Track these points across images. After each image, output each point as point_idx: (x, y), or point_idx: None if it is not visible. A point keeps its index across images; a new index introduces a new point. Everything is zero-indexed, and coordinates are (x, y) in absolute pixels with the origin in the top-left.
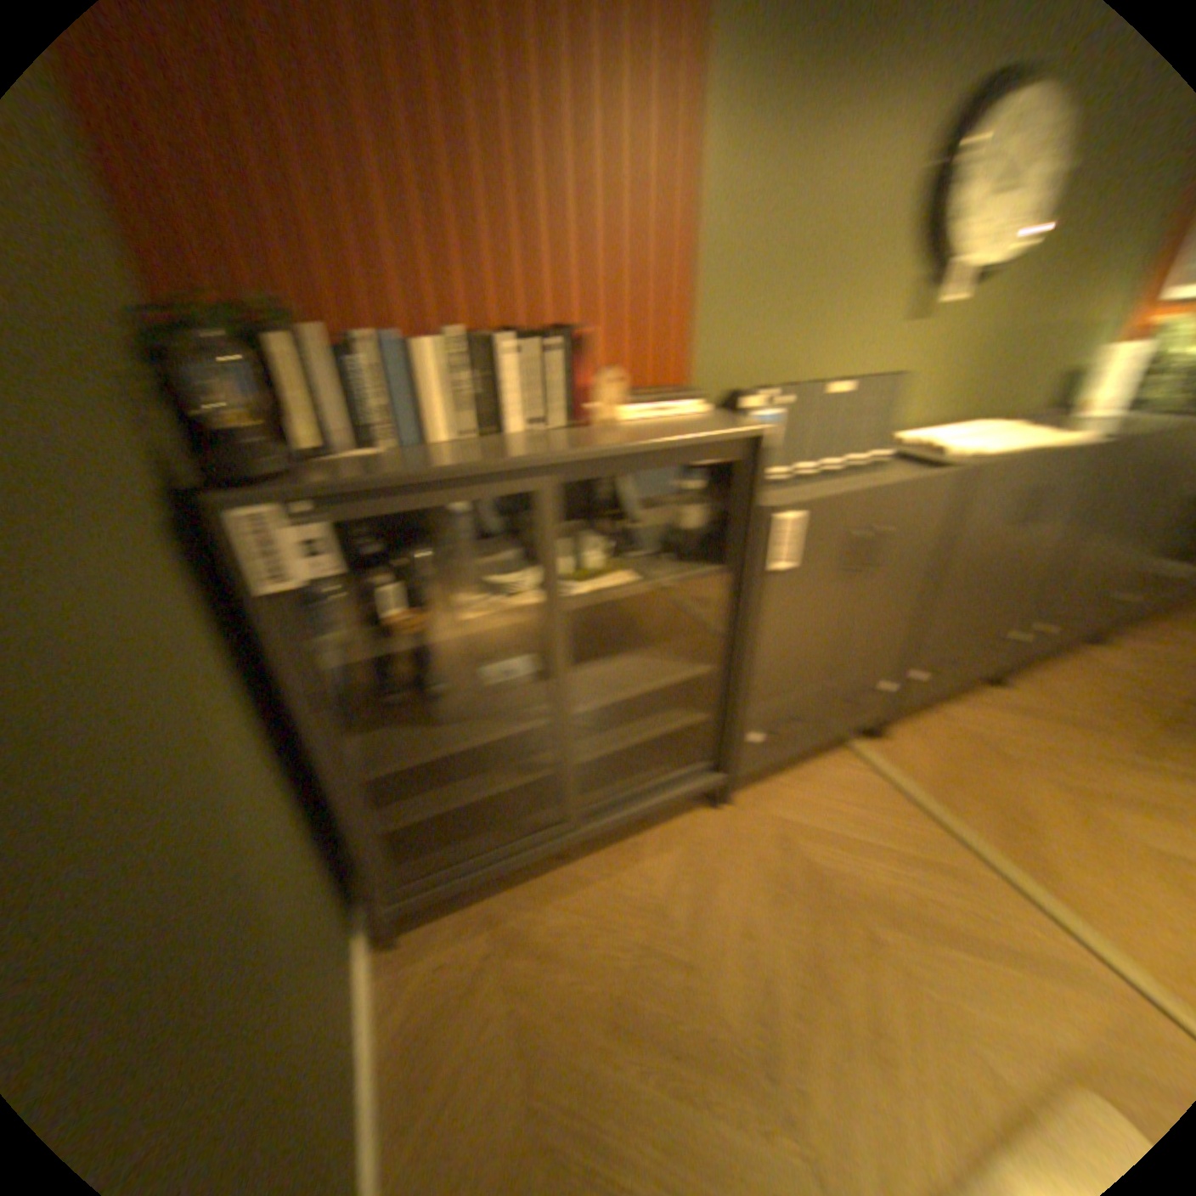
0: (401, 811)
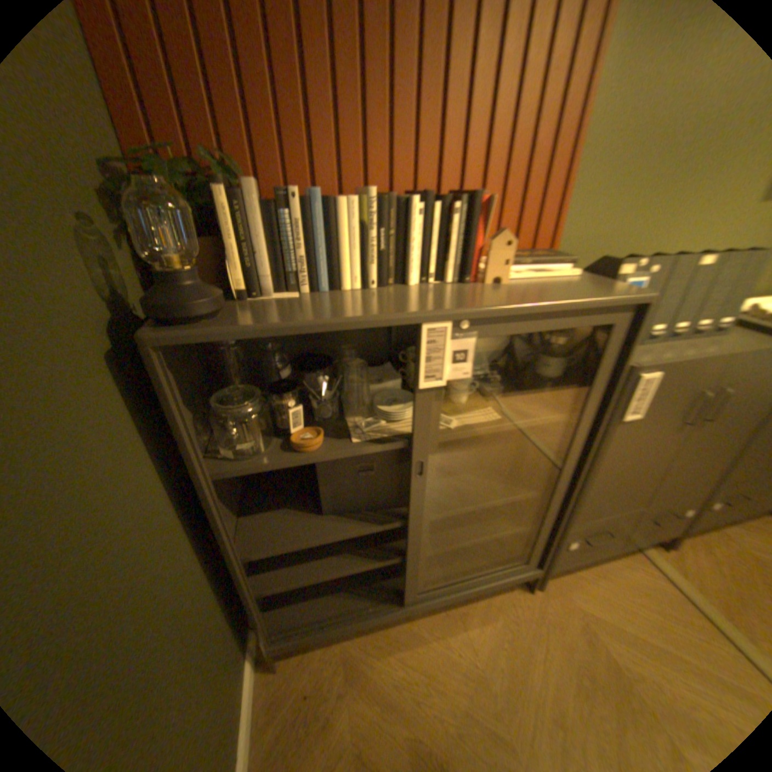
0: (285, 578)
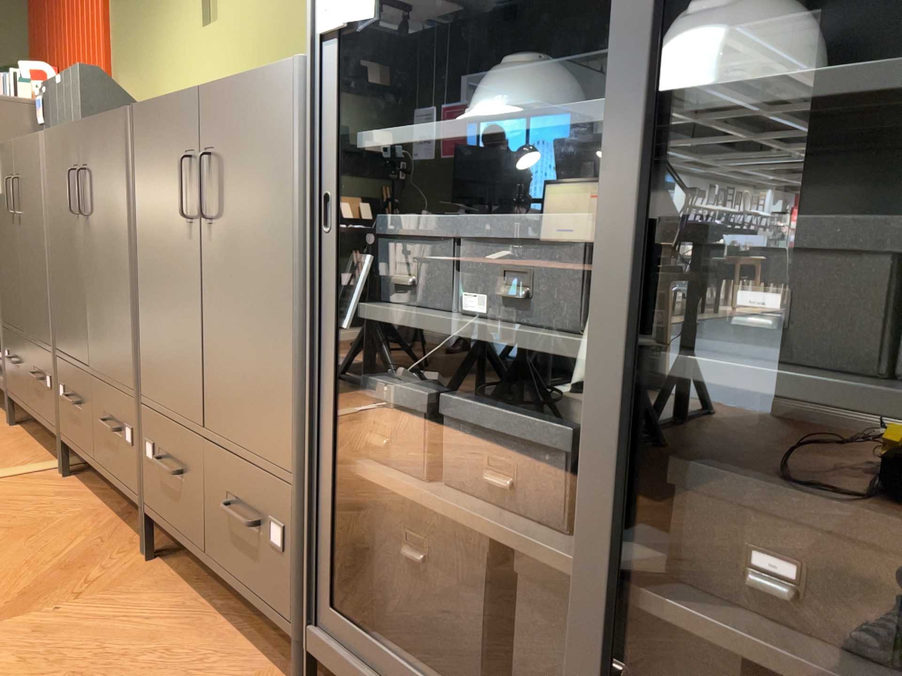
0: None
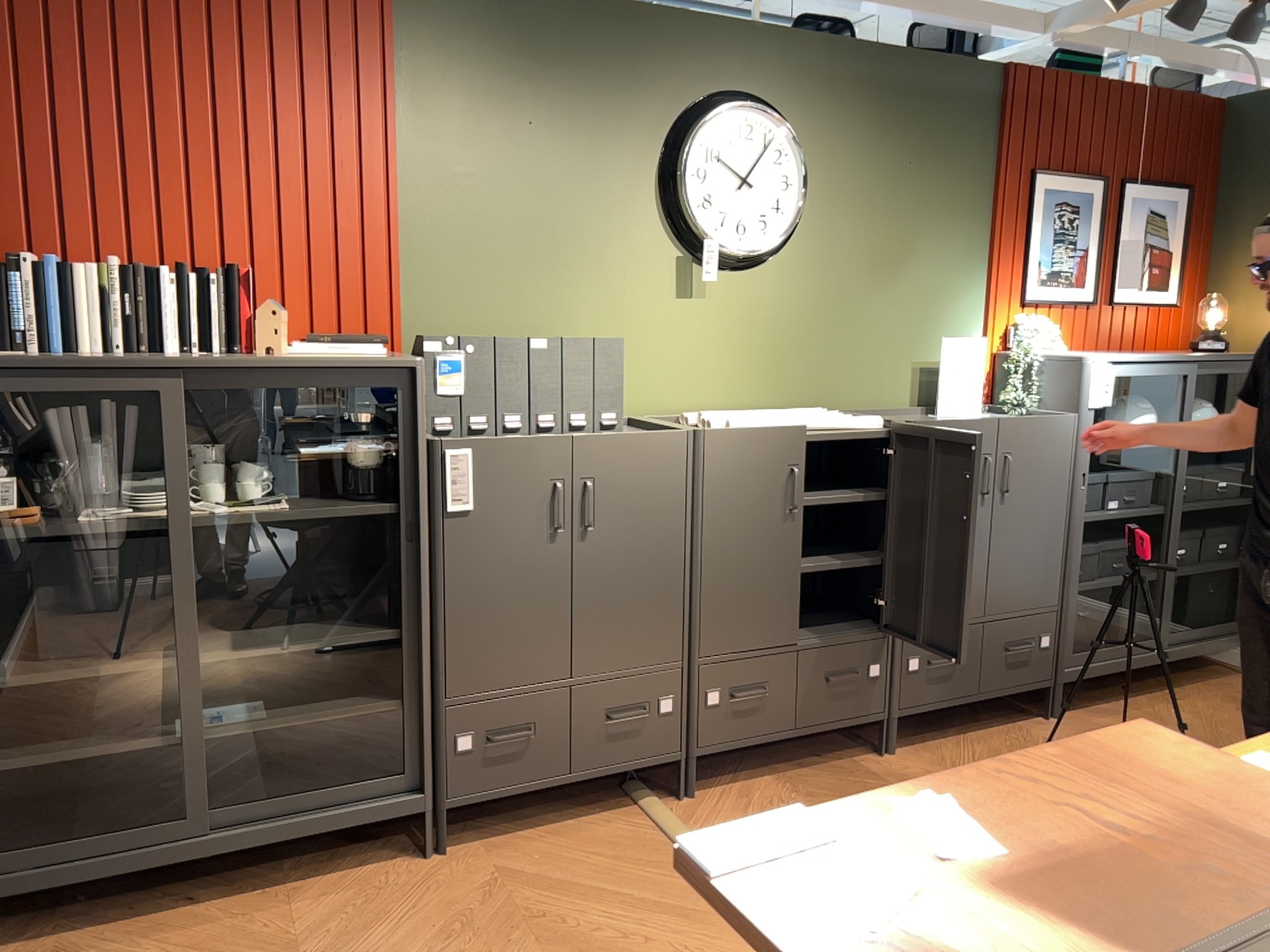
0: None
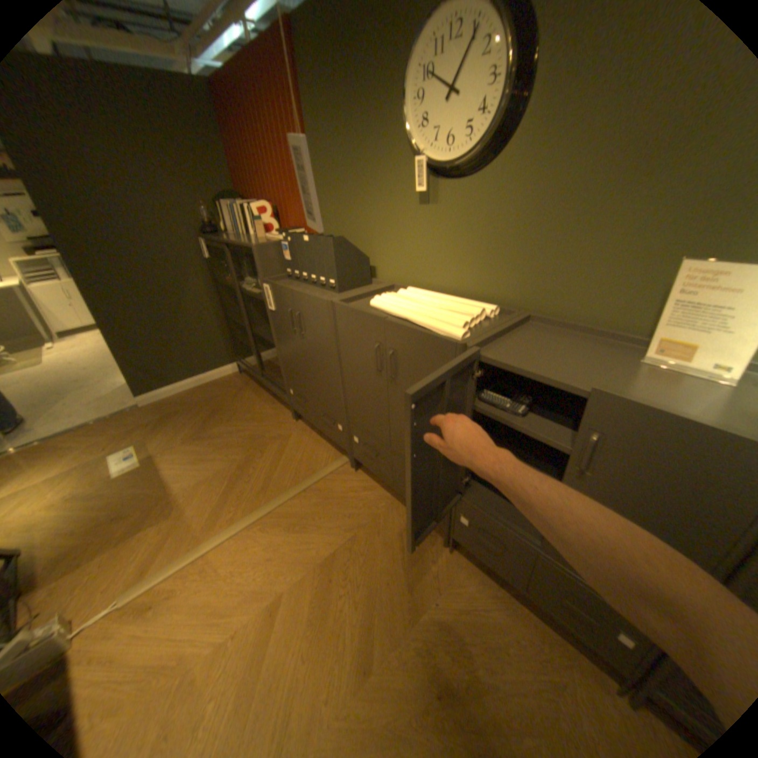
0: (240, 335)
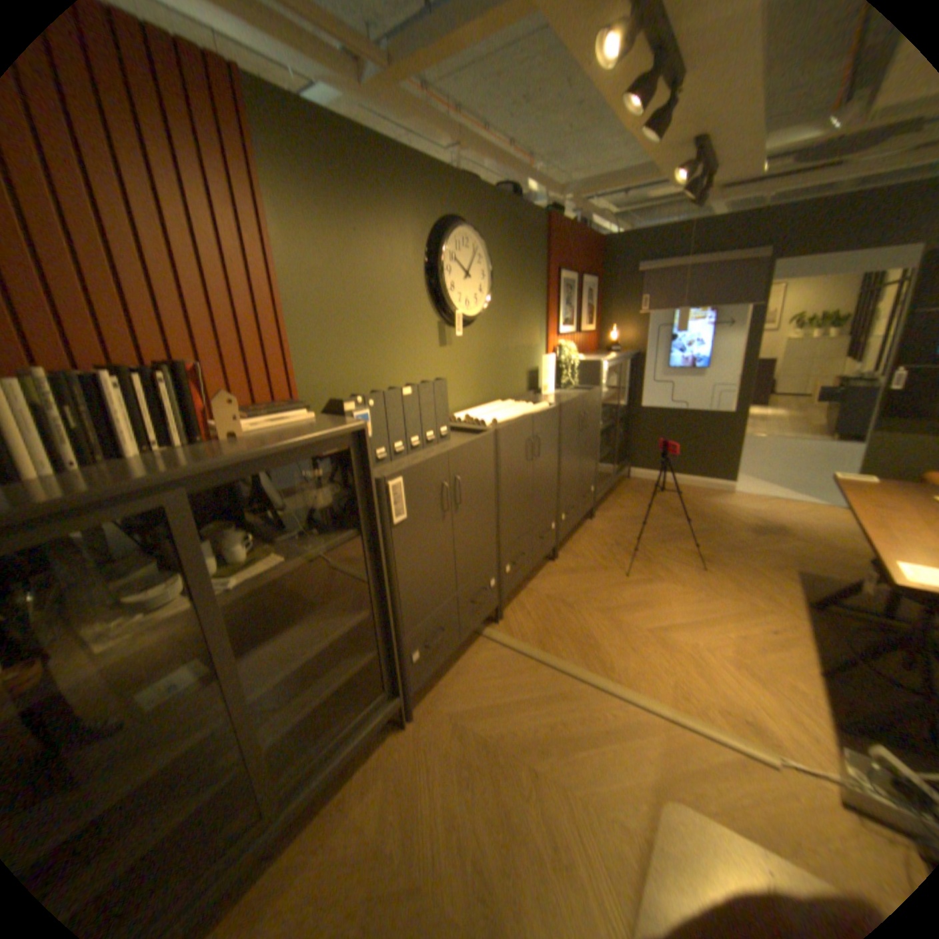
0: None
